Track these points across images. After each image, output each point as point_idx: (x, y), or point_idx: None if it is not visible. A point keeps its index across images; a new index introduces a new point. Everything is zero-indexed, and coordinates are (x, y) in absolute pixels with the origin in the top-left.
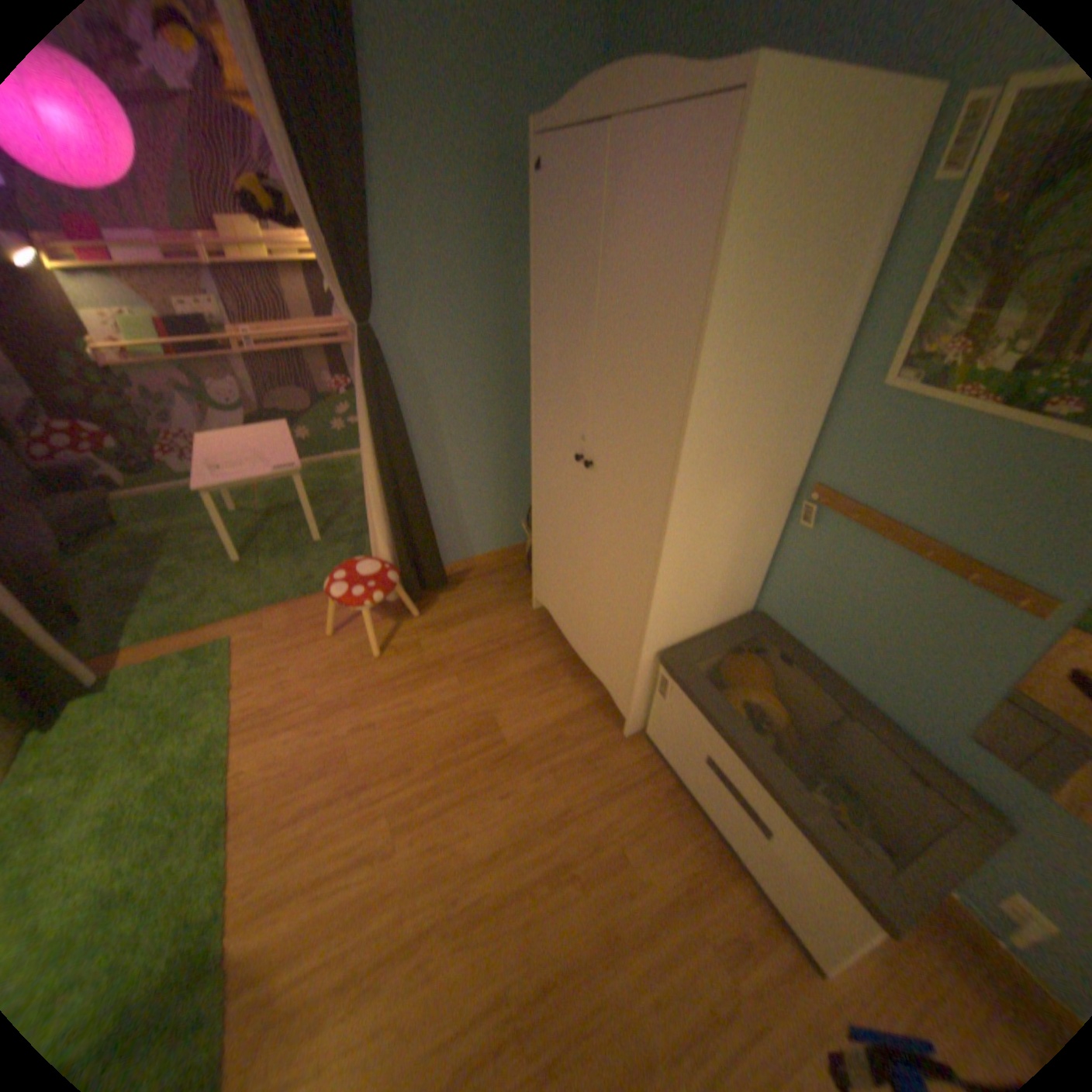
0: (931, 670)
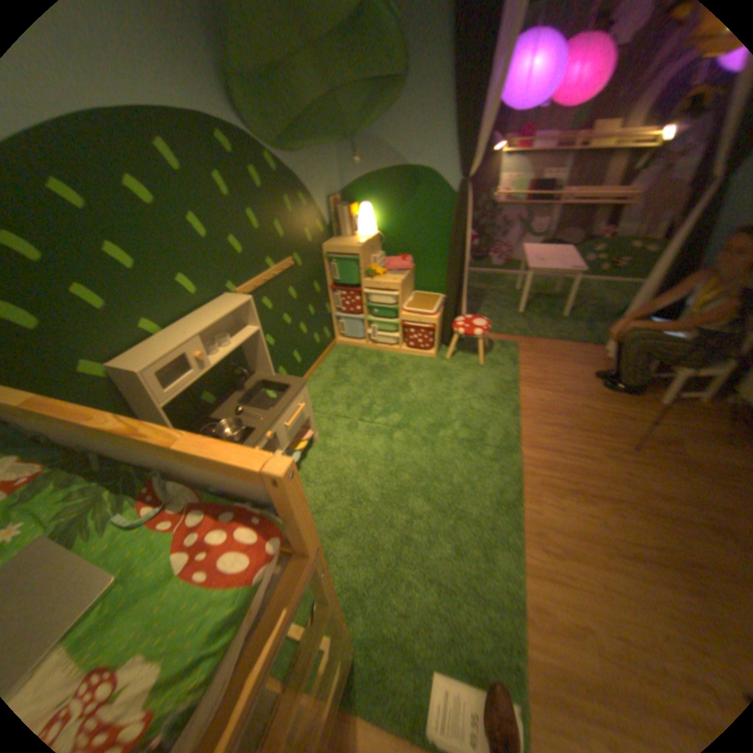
0: None
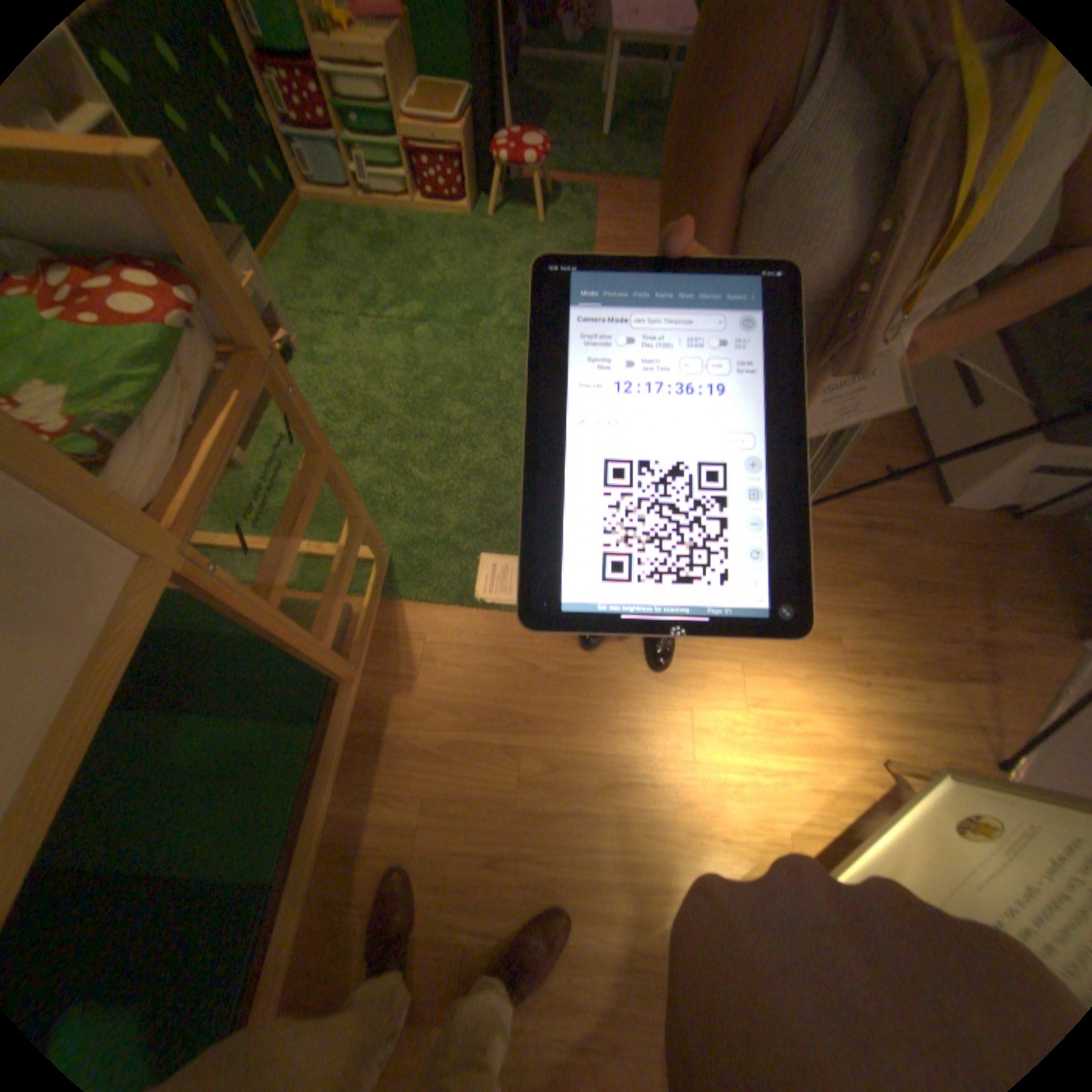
0: None
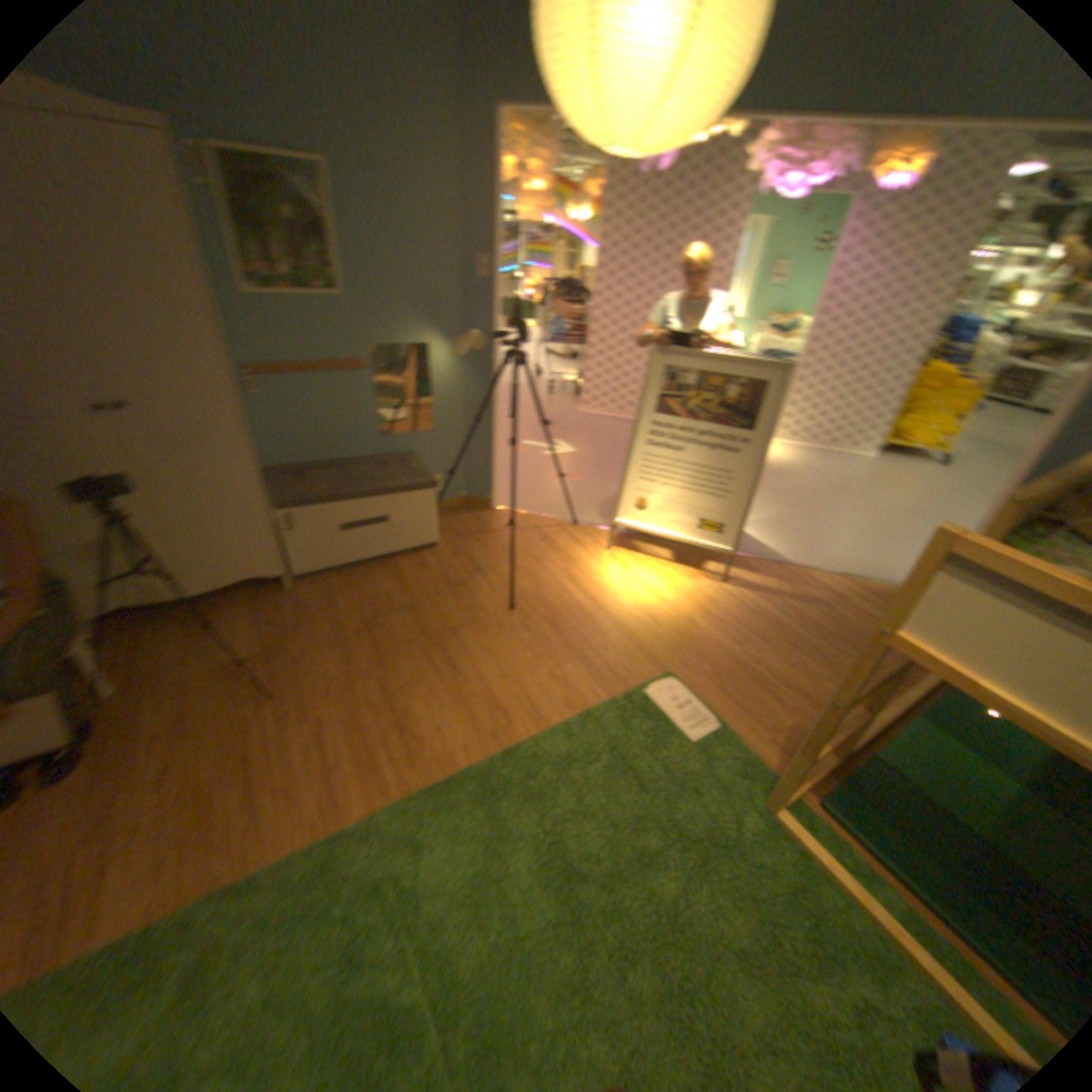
0: (354, 421)
